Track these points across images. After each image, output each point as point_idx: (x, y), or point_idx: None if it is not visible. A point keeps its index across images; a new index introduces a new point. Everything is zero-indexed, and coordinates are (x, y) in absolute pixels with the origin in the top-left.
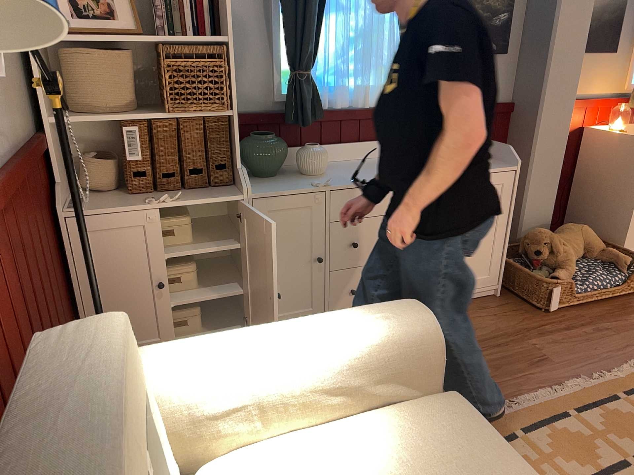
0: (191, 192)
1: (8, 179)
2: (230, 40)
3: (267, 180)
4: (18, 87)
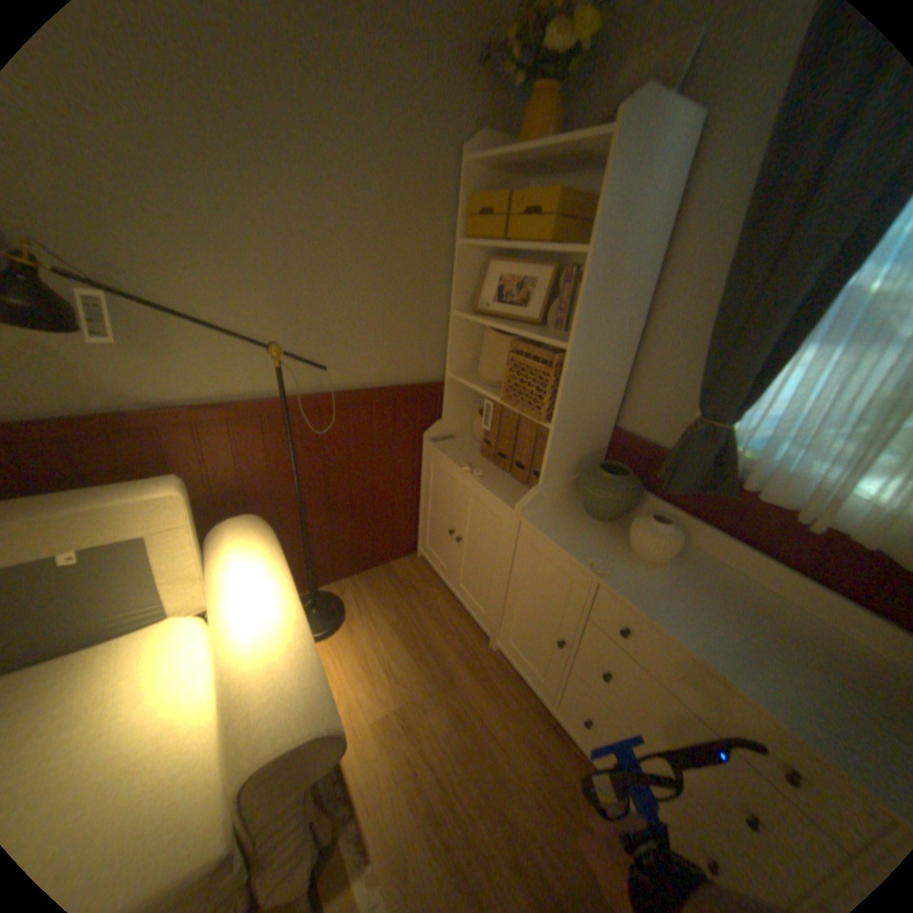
0: (508, 481)
1: (316, 400)
2: (573, 349)
3: (584, 520)
4: (426, 345)
